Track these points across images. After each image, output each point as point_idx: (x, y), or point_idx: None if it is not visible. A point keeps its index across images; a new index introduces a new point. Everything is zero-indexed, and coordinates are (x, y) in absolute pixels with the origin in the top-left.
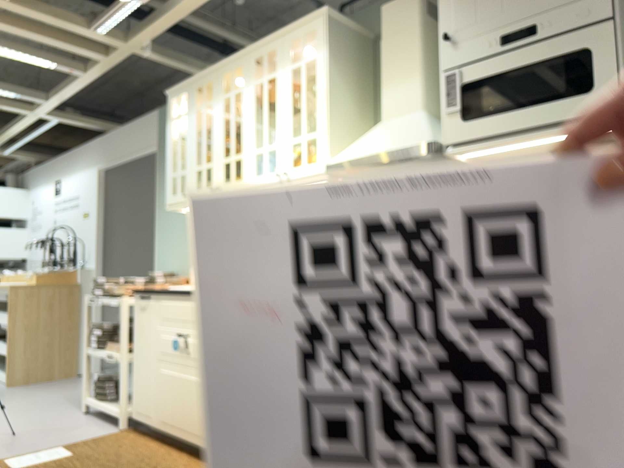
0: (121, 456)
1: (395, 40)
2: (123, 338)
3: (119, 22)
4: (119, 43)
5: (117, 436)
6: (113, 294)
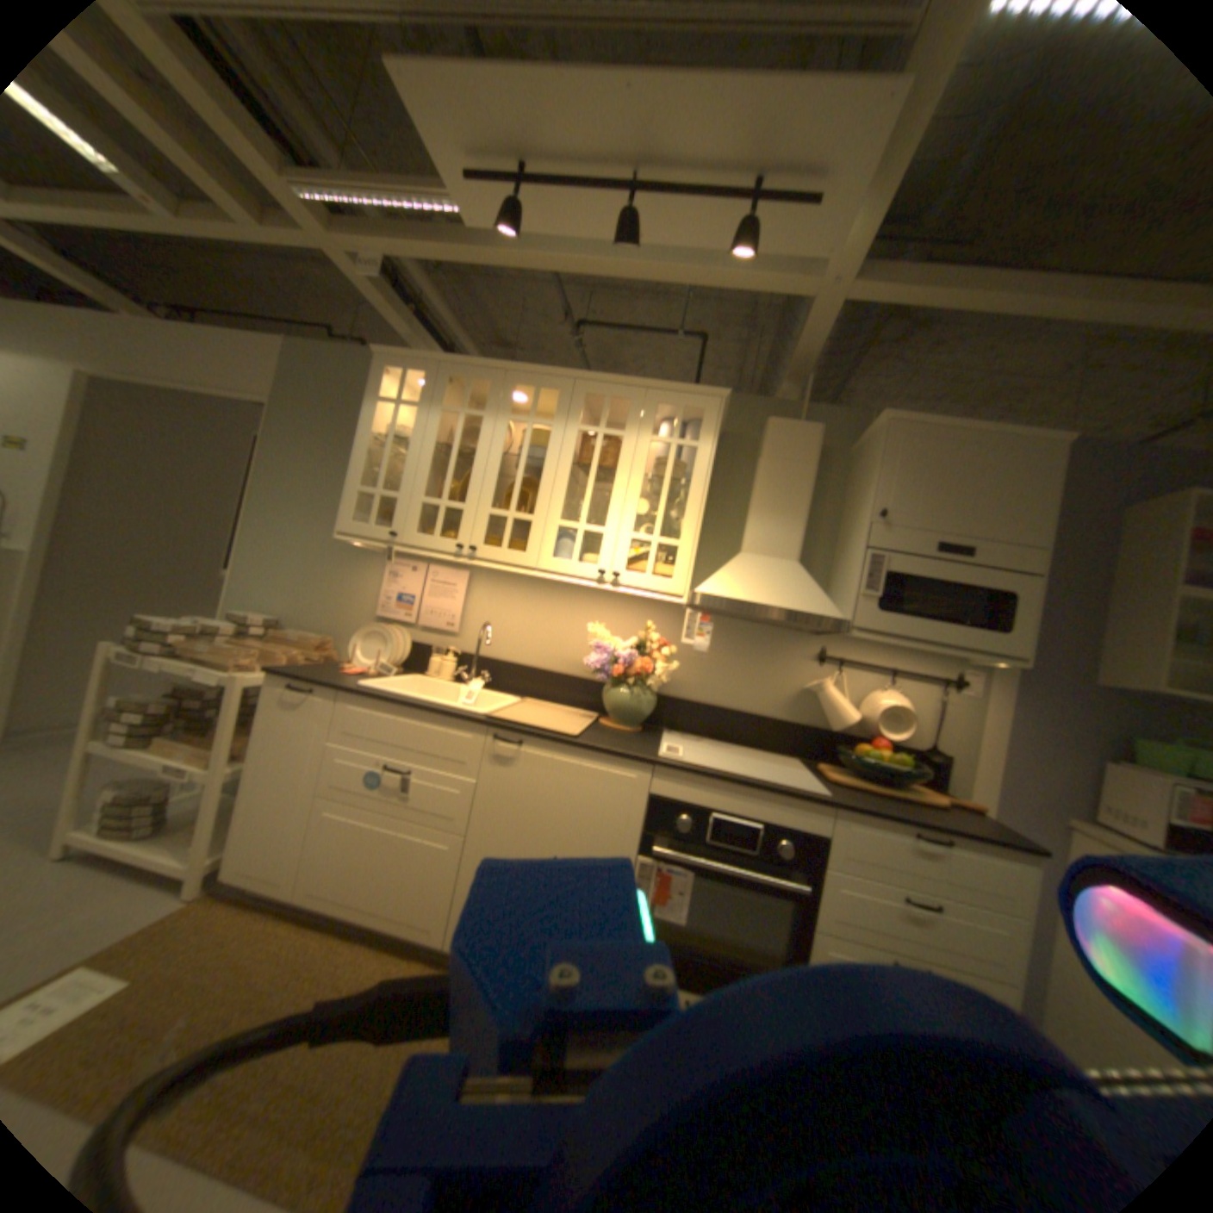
0: (244, 967)
1: (783, 466)
2: (208, 739)
3: (353, 200)
4: (317, 224)
5: (192, 915)
6: (192, 658)
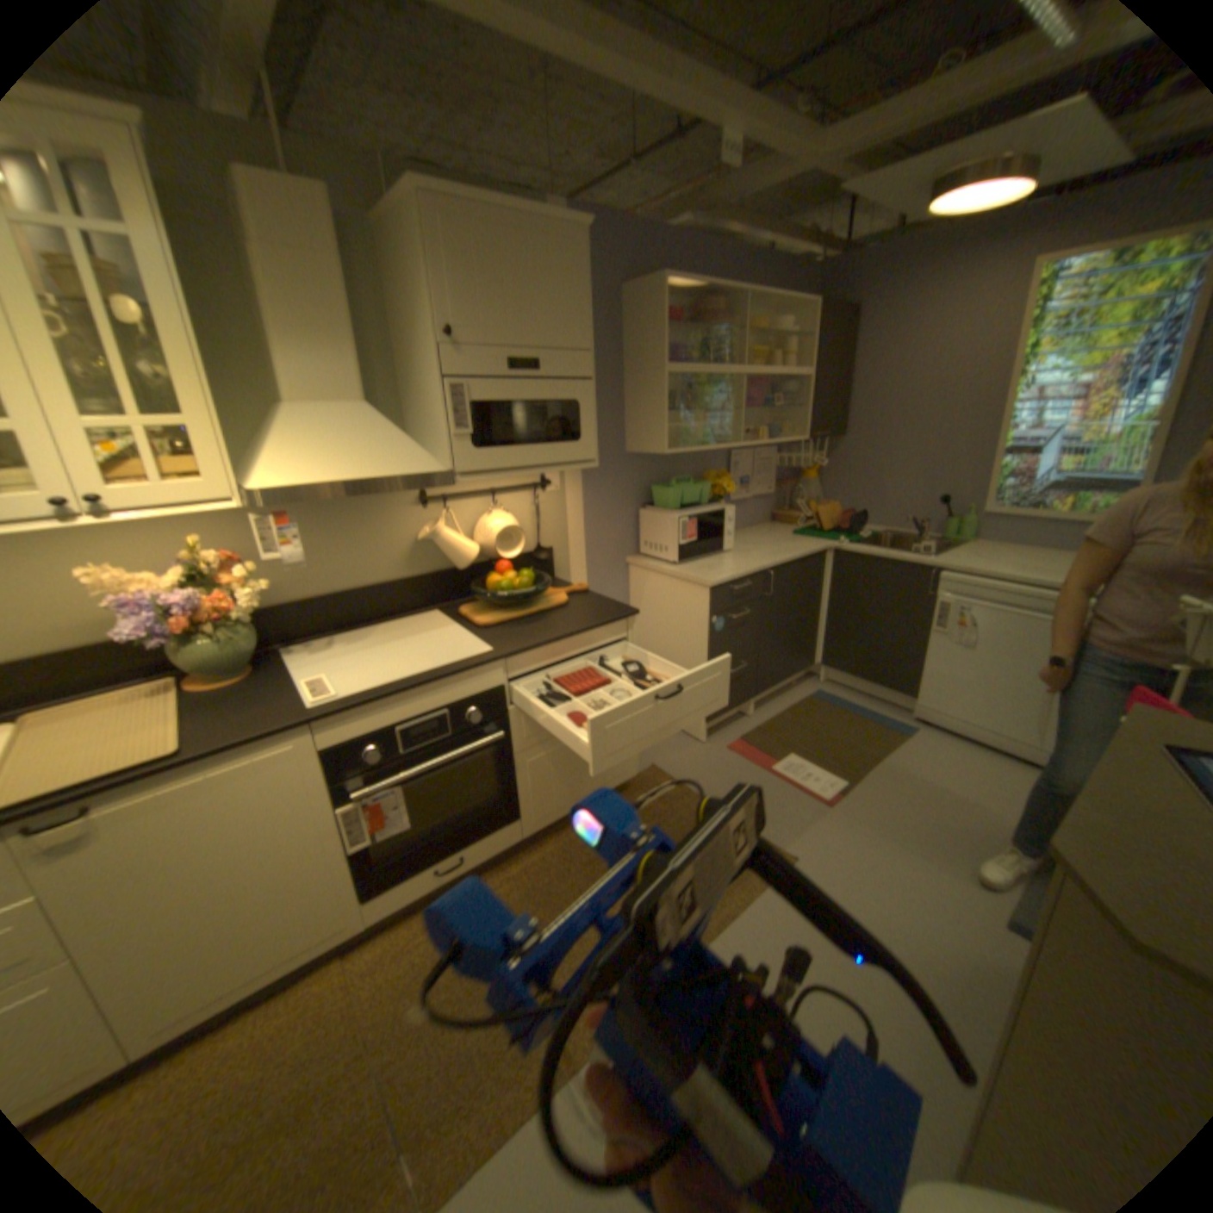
0: None
1: (294, 263)
2: None
3: None
4: None
5: None
6: None
